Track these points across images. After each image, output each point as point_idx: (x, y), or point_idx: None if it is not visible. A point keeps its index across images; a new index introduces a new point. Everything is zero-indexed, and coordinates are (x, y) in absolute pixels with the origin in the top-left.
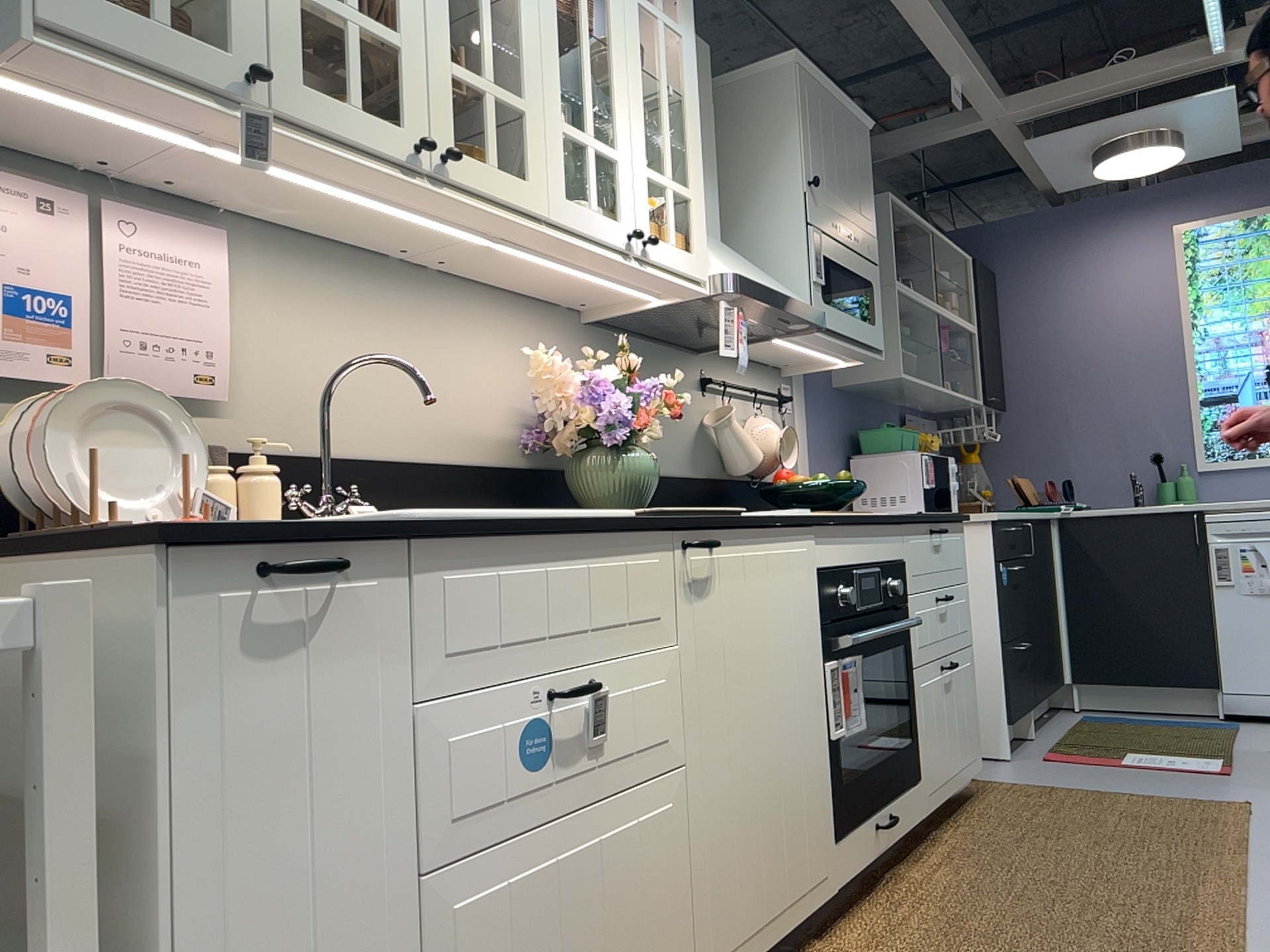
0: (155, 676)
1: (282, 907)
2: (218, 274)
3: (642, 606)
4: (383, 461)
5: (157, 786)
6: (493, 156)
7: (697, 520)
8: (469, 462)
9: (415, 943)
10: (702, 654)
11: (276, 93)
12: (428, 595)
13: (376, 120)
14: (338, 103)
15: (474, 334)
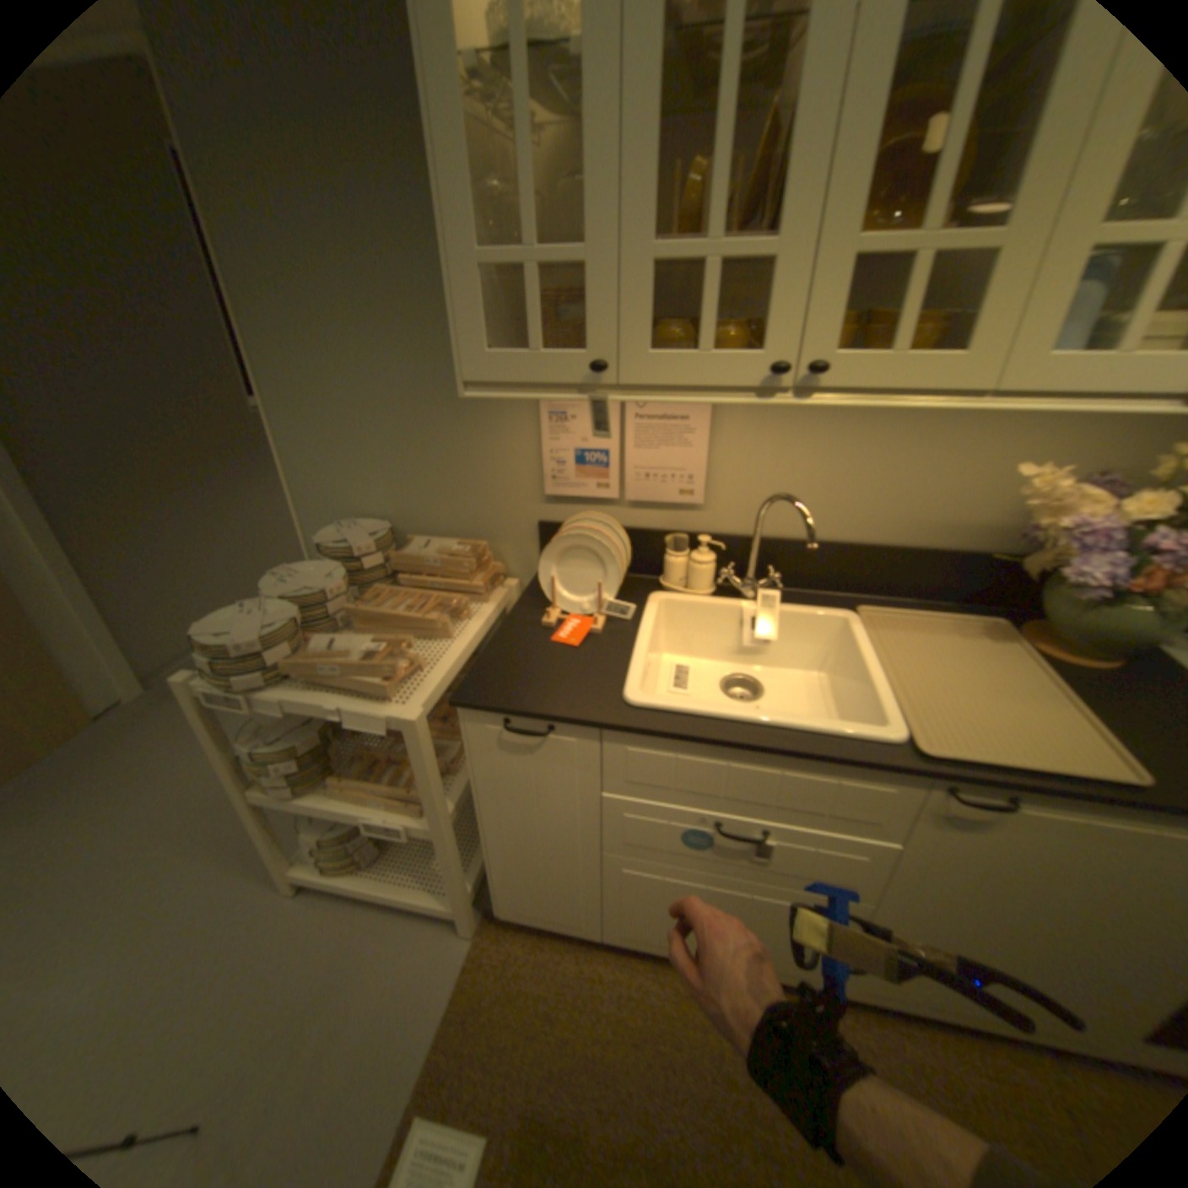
0: (469, 746)
1: (531, 832)
2: (705, 421)
3: (857, 813)
4: (833, 543)
5: (475, 778)
6: (907, 338)
7: (990, 782)
8: (937, 547)
9: (603, 871)
10: (945, 865)
11: (627, 369)
12: (620, 755)
13: (733, 353)
14: (689, 353)
15: (995, 427)
